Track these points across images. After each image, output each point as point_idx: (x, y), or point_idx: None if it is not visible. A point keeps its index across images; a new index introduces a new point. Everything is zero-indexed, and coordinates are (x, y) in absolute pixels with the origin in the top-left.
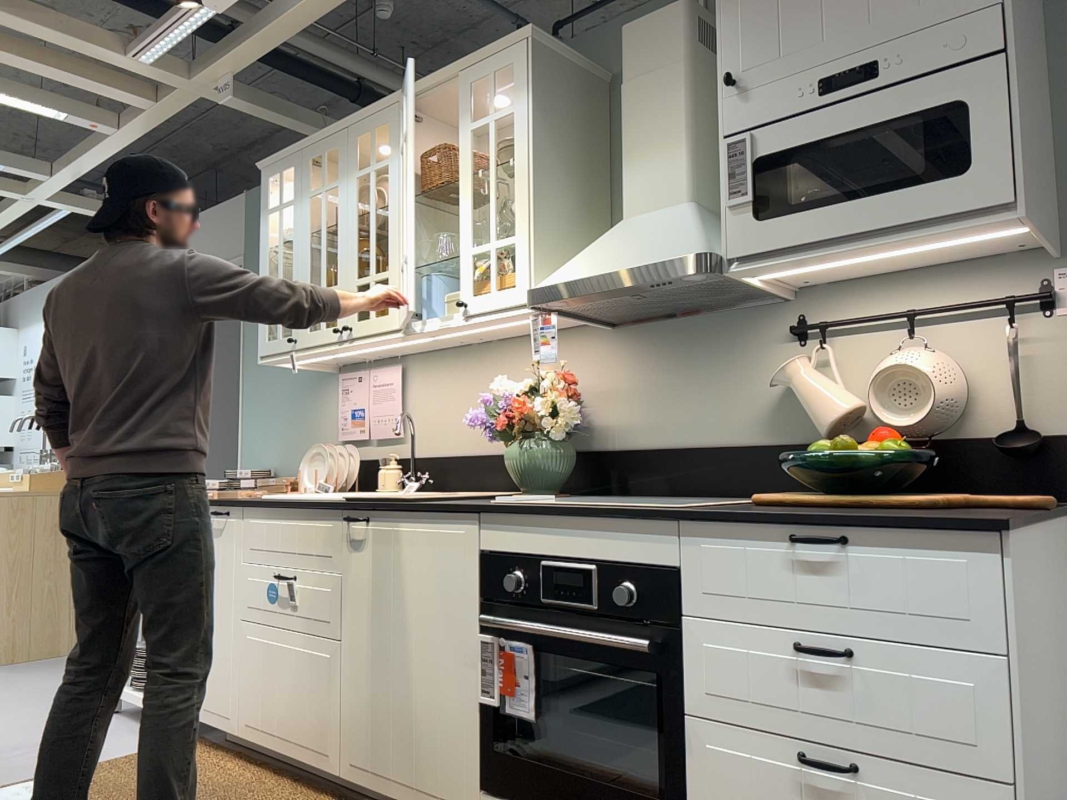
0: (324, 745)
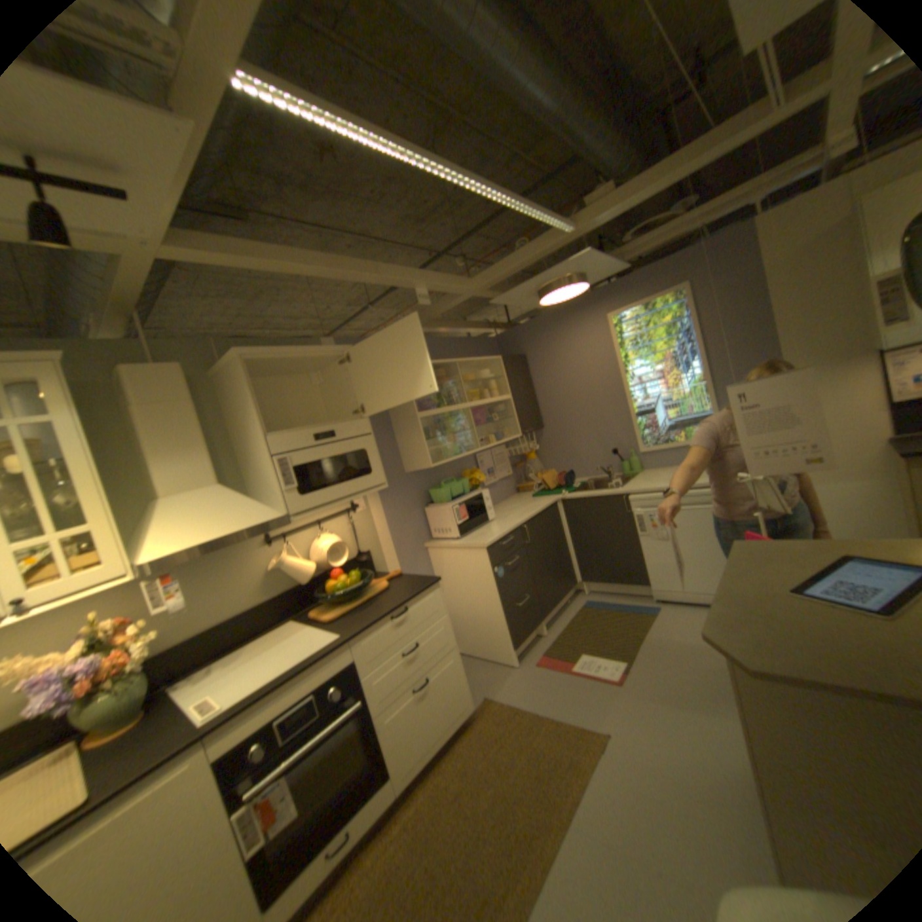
0: None
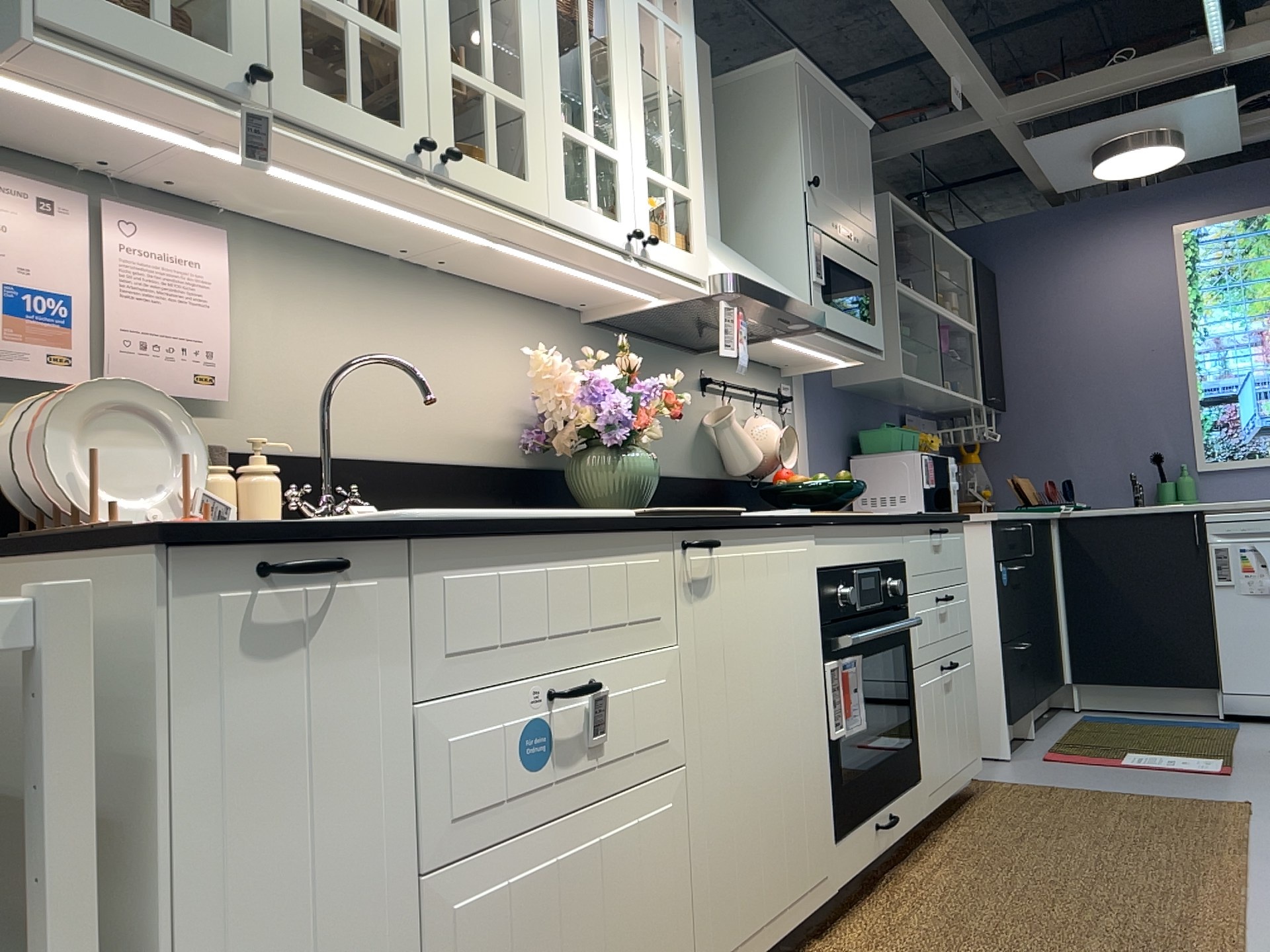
0: None
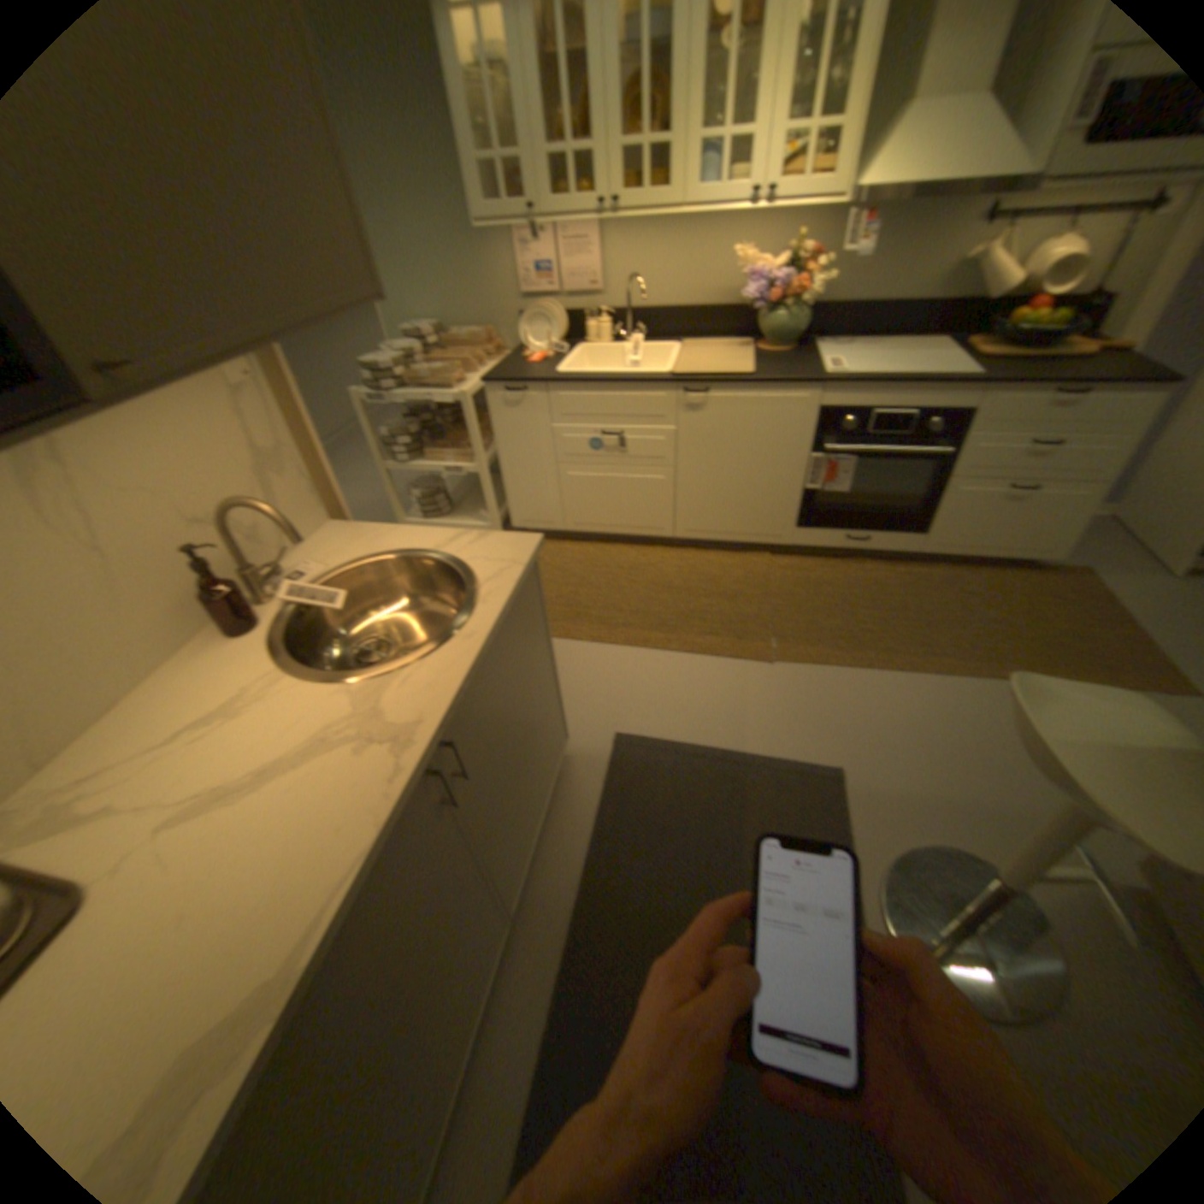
0: (659, 525)
